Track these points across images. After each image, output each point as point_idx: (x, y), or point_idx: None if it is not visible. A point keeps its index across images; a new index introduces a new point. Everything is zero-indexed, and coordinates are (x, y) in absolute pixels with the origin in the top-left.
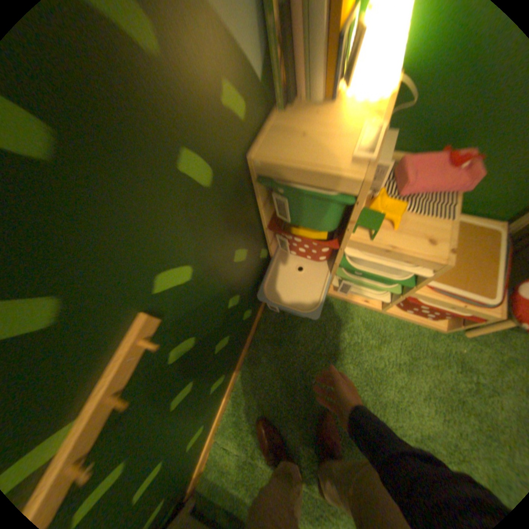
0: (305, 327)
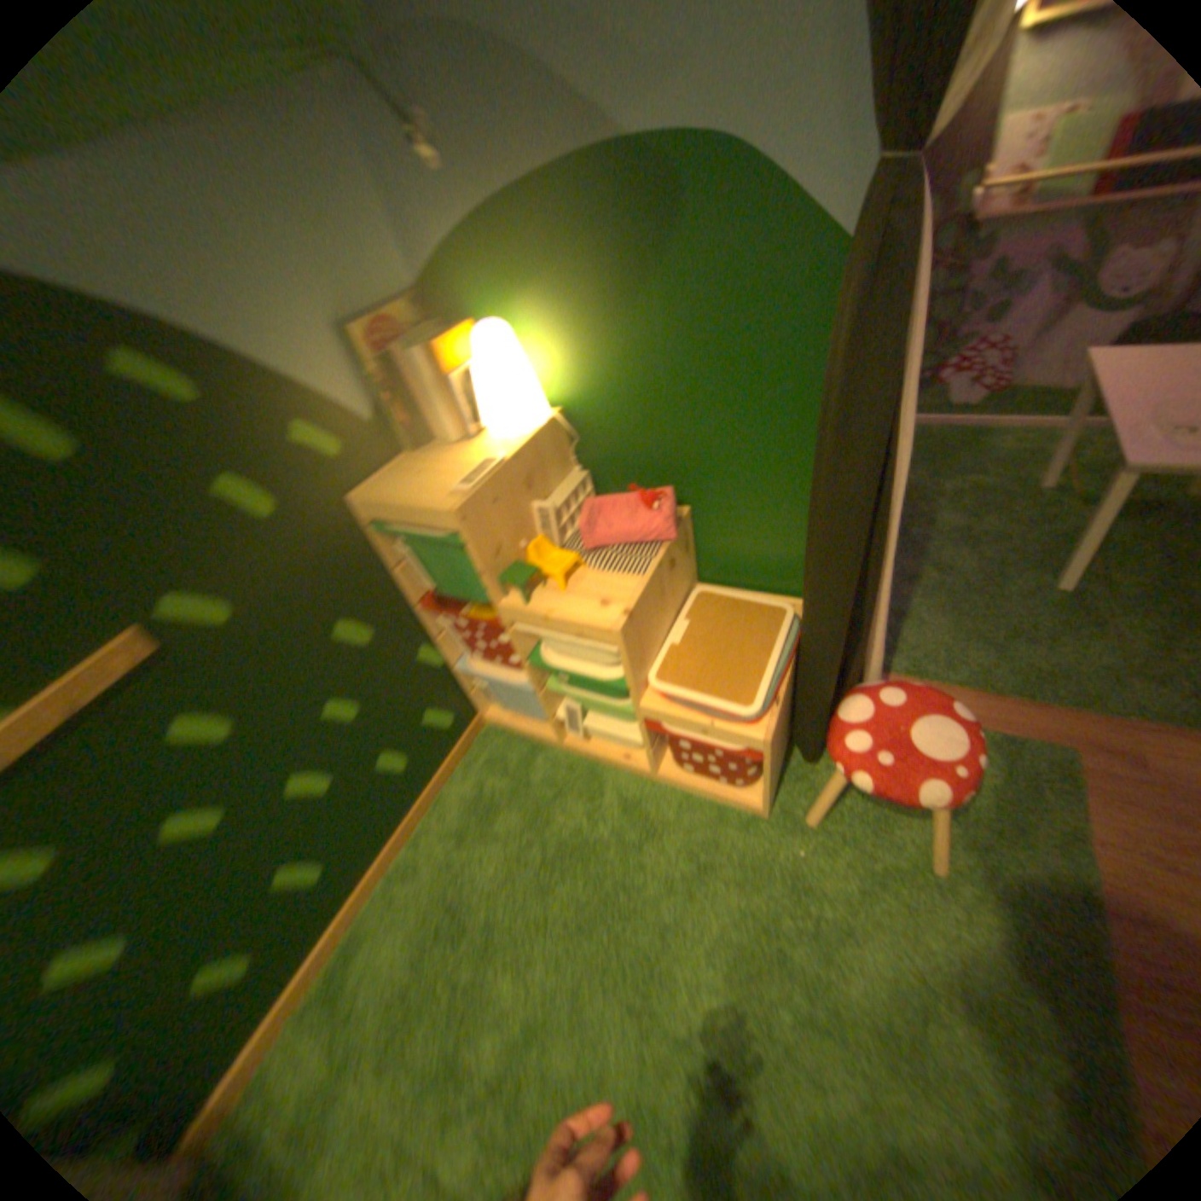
0: (514, 806)
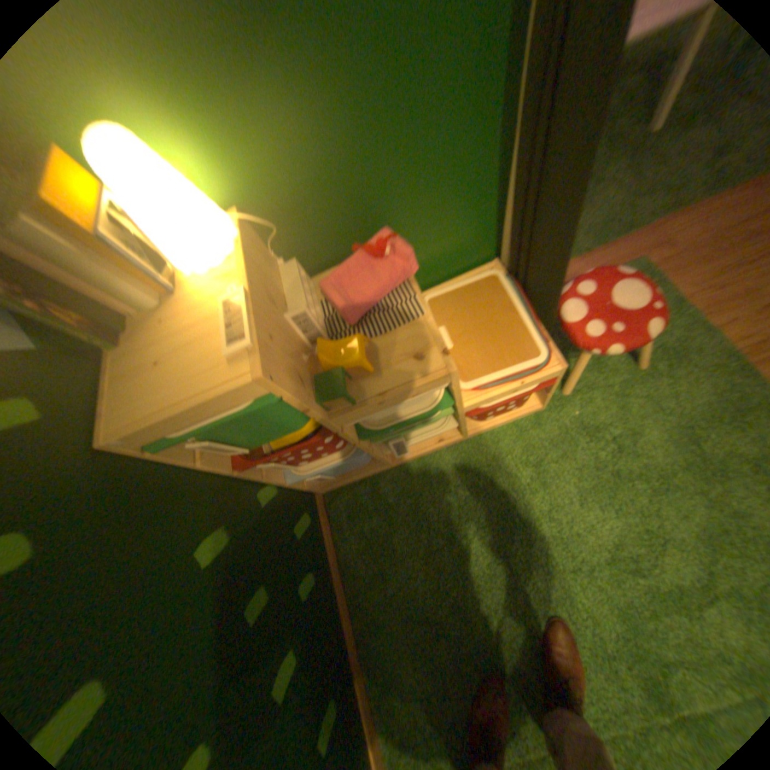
0: (397, 527)
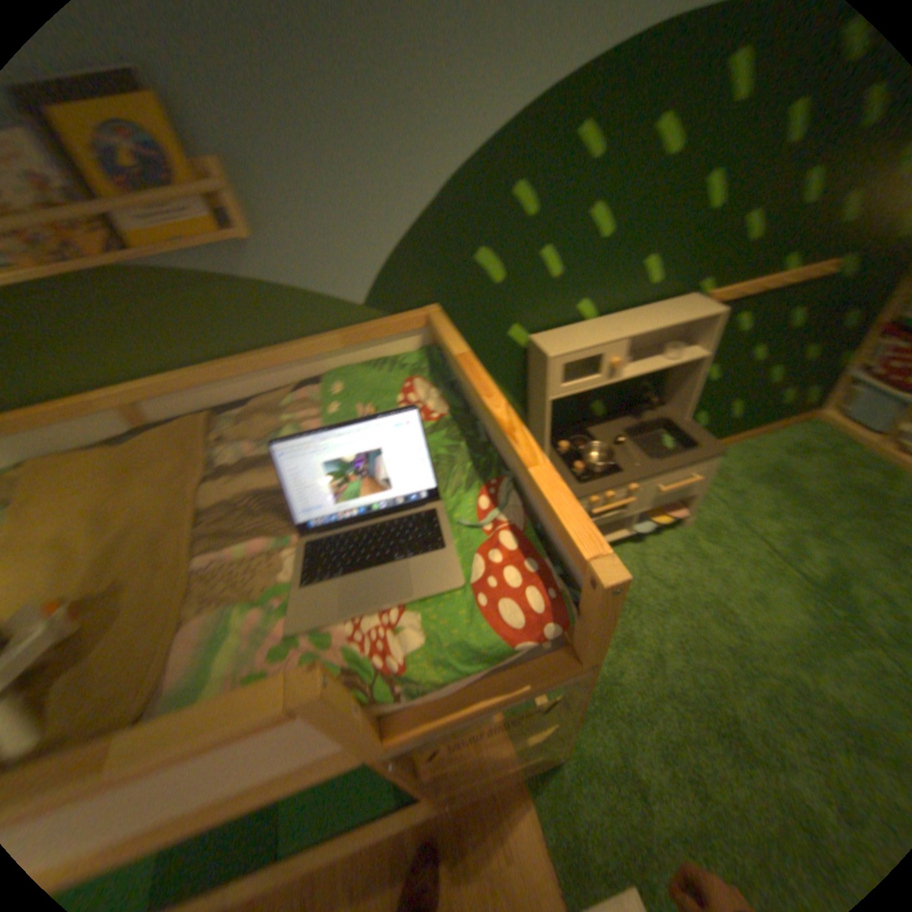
0: (828, 458)
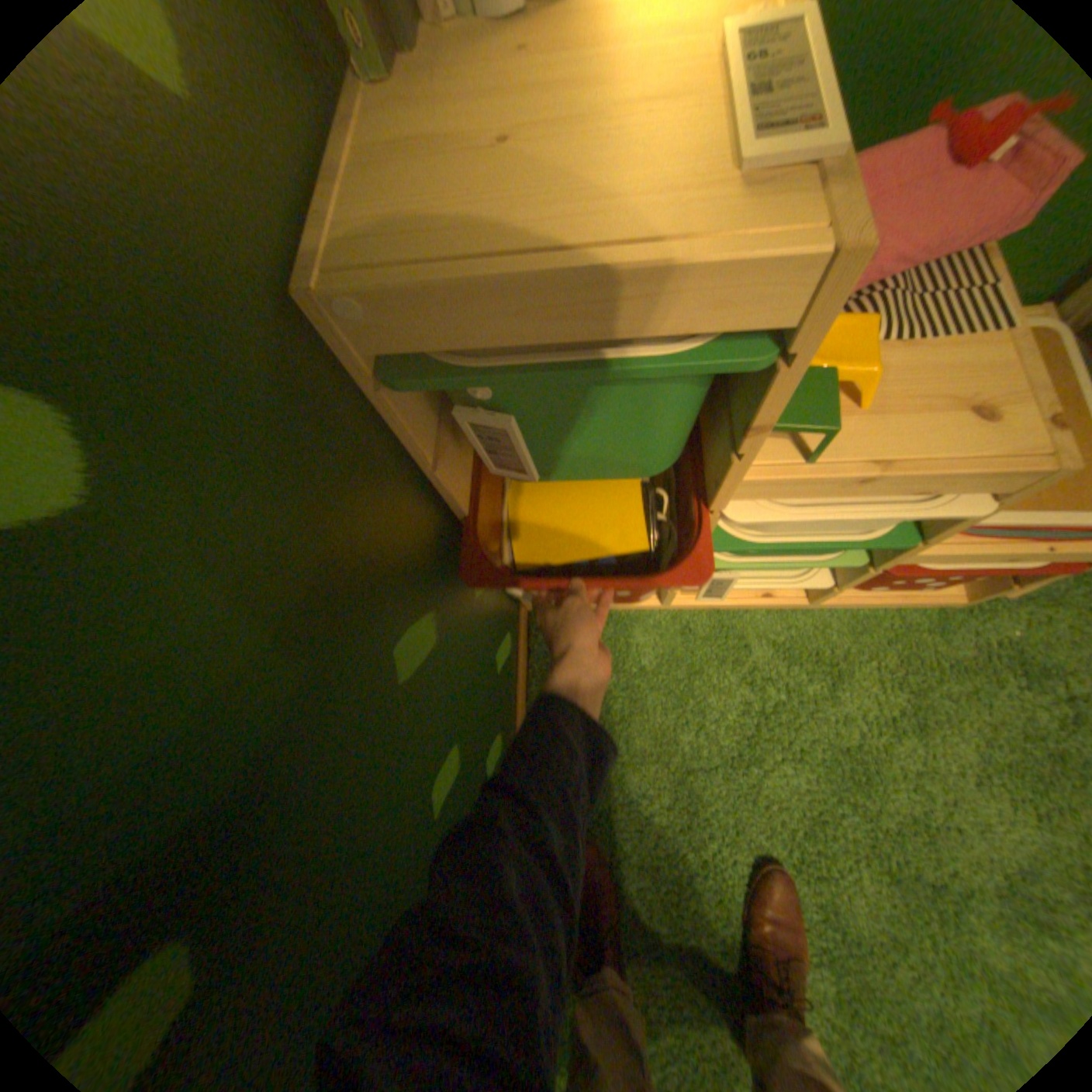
0: (644, 709)
